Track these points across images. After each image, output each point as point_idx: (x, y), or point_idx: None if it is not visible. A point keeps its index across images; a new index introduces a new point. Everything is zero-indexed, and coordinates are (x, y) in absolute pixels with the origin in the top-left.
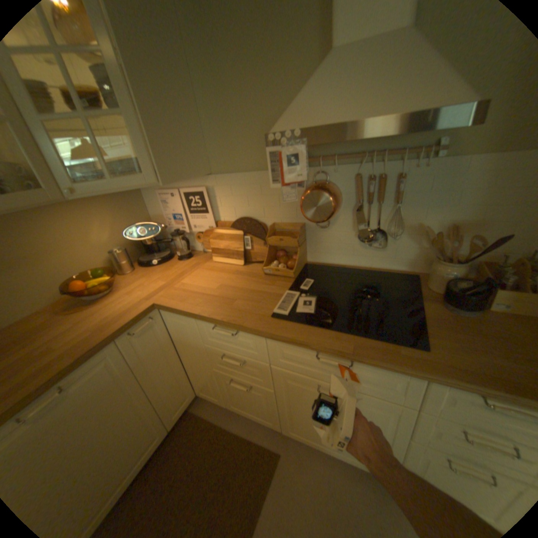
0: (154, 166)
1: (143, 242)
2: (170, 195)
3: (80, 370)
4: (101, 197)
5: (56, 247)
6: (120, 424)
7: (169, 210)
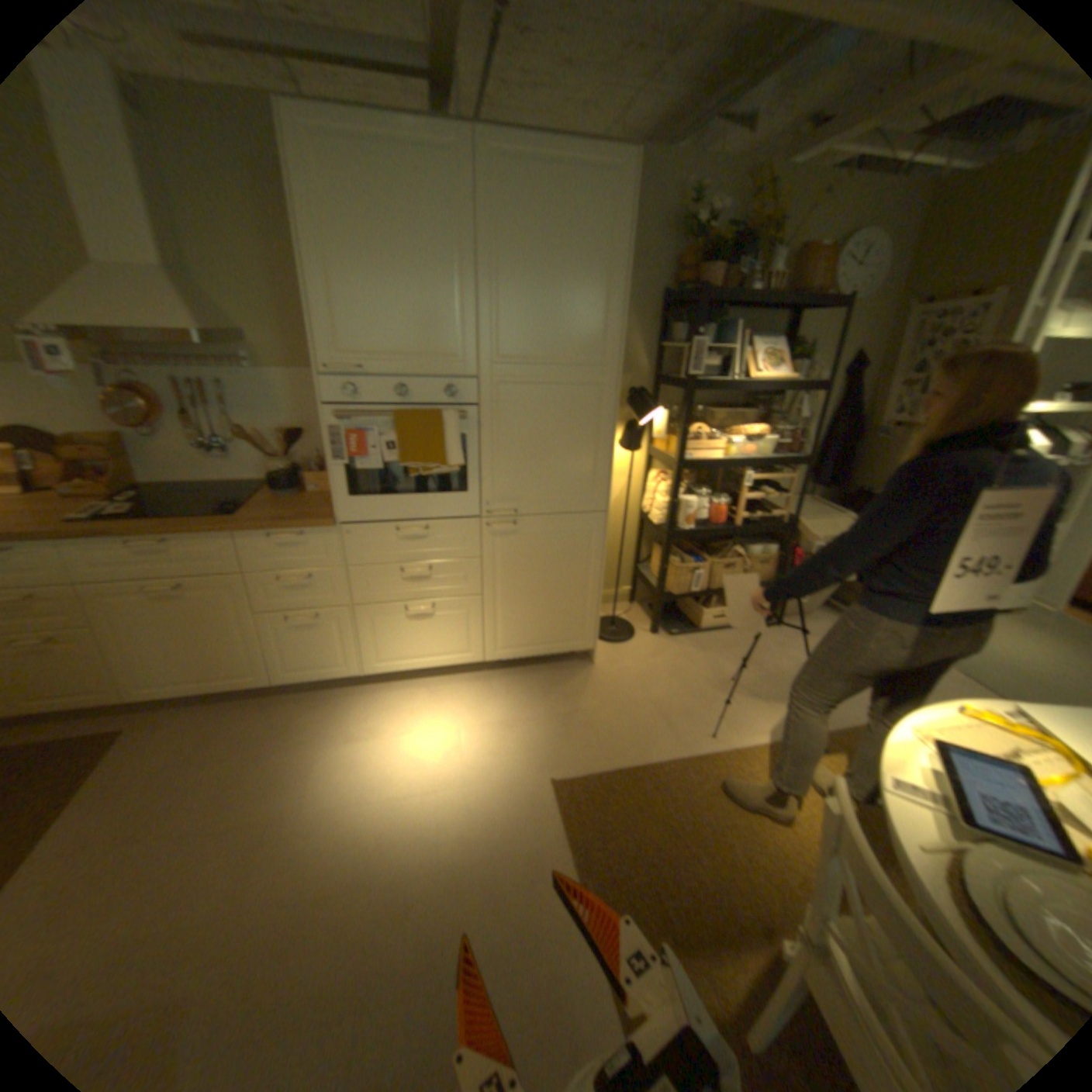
0: None
1: None
2: None
3: None
4: None
5: None
6: None
7: None
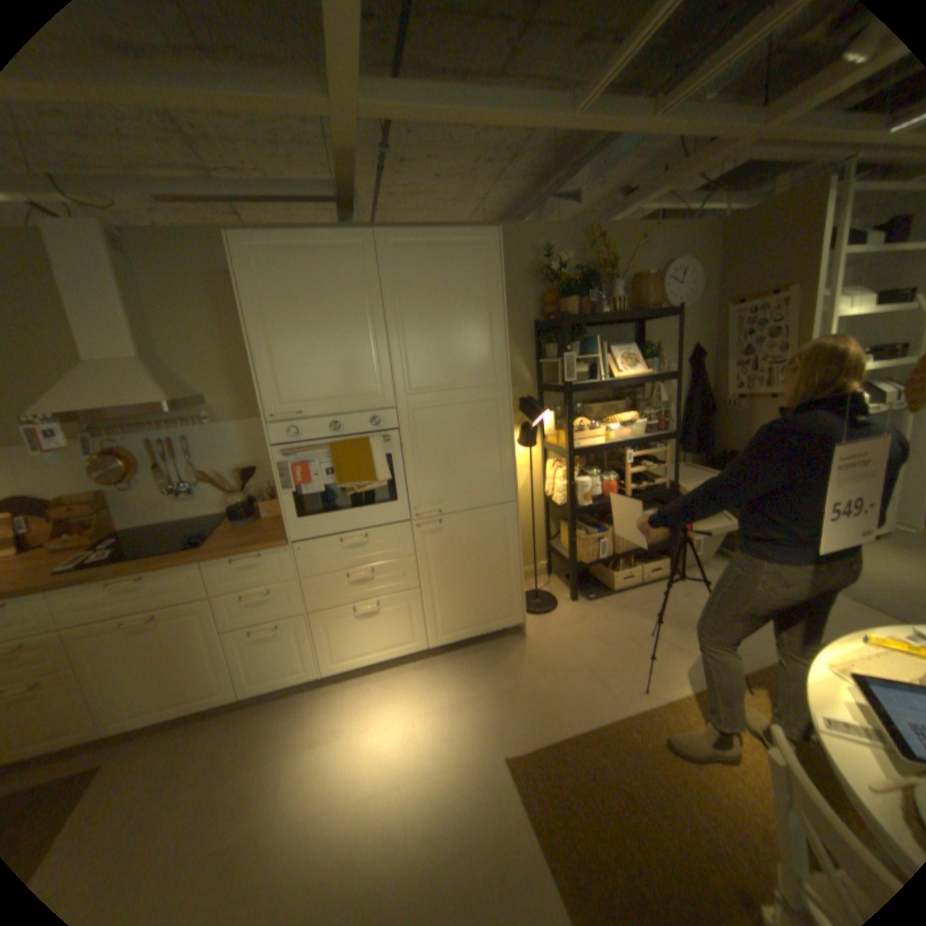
0: None
1: None
2: None
3: None
4: None
5: None
6: None
7: None
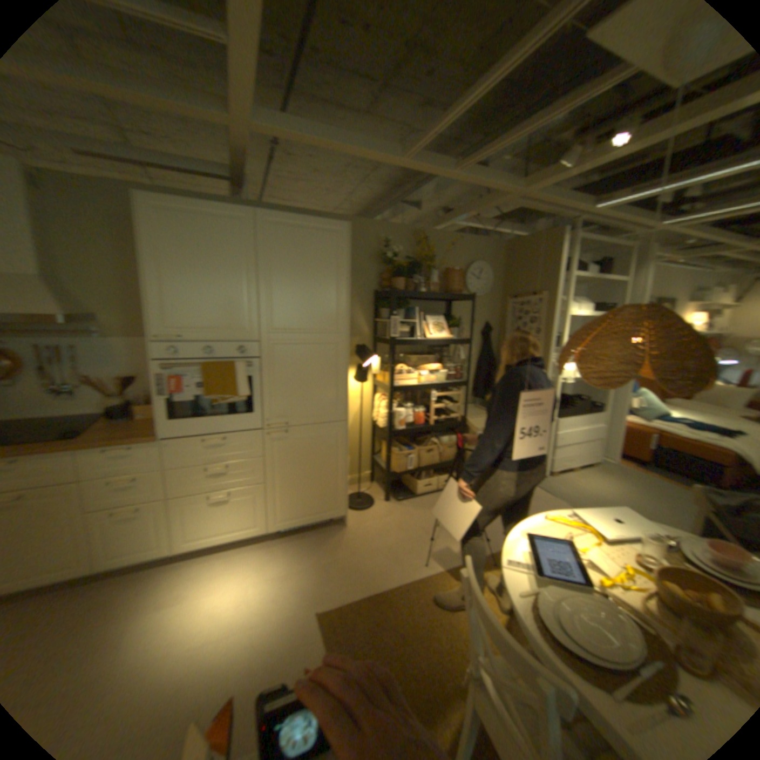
0: None
1: None
2: None
3: None
4: None
5: None
6: None
7: None
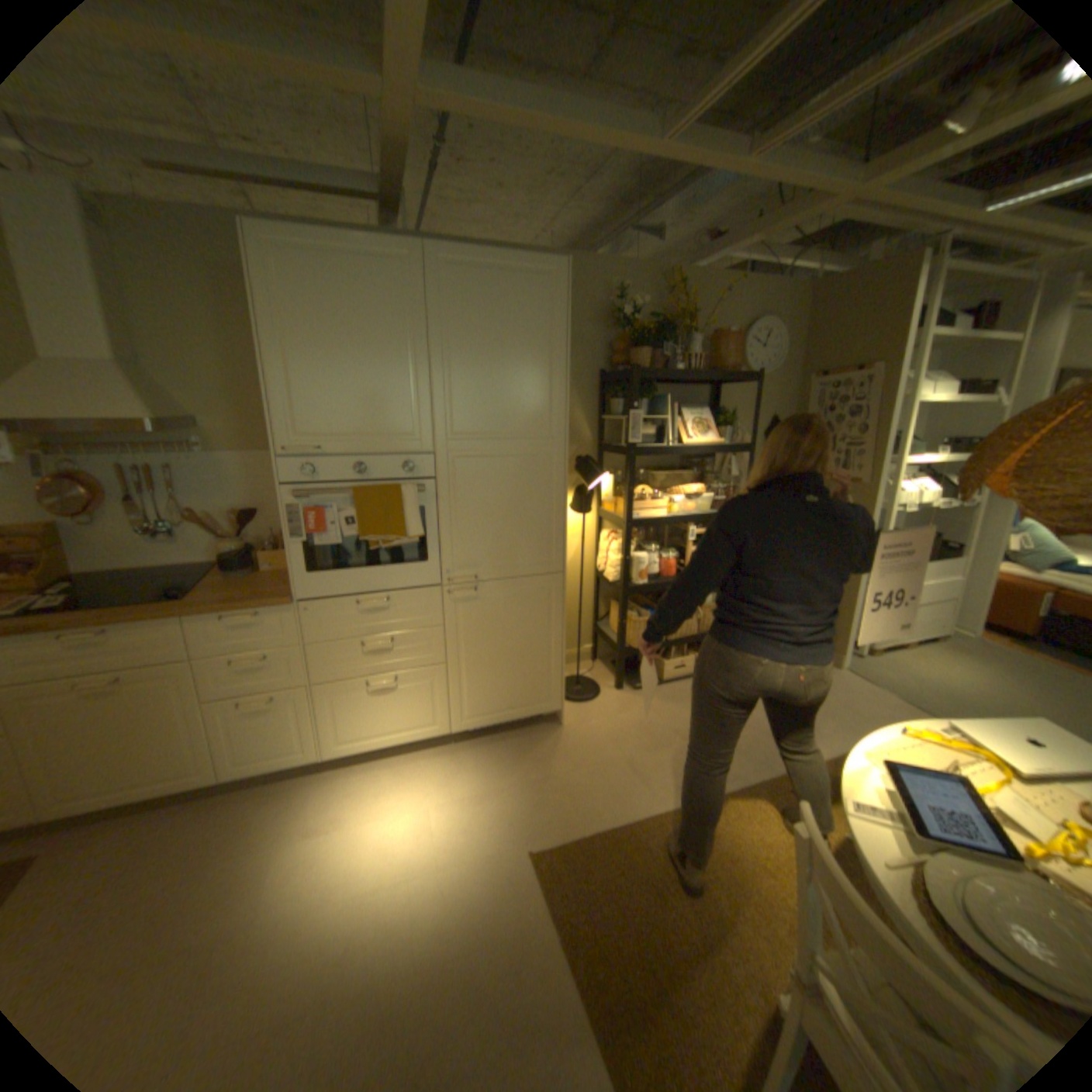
0: None
1: None
2: None
3: None
4: None
5: None
6: None
7: None
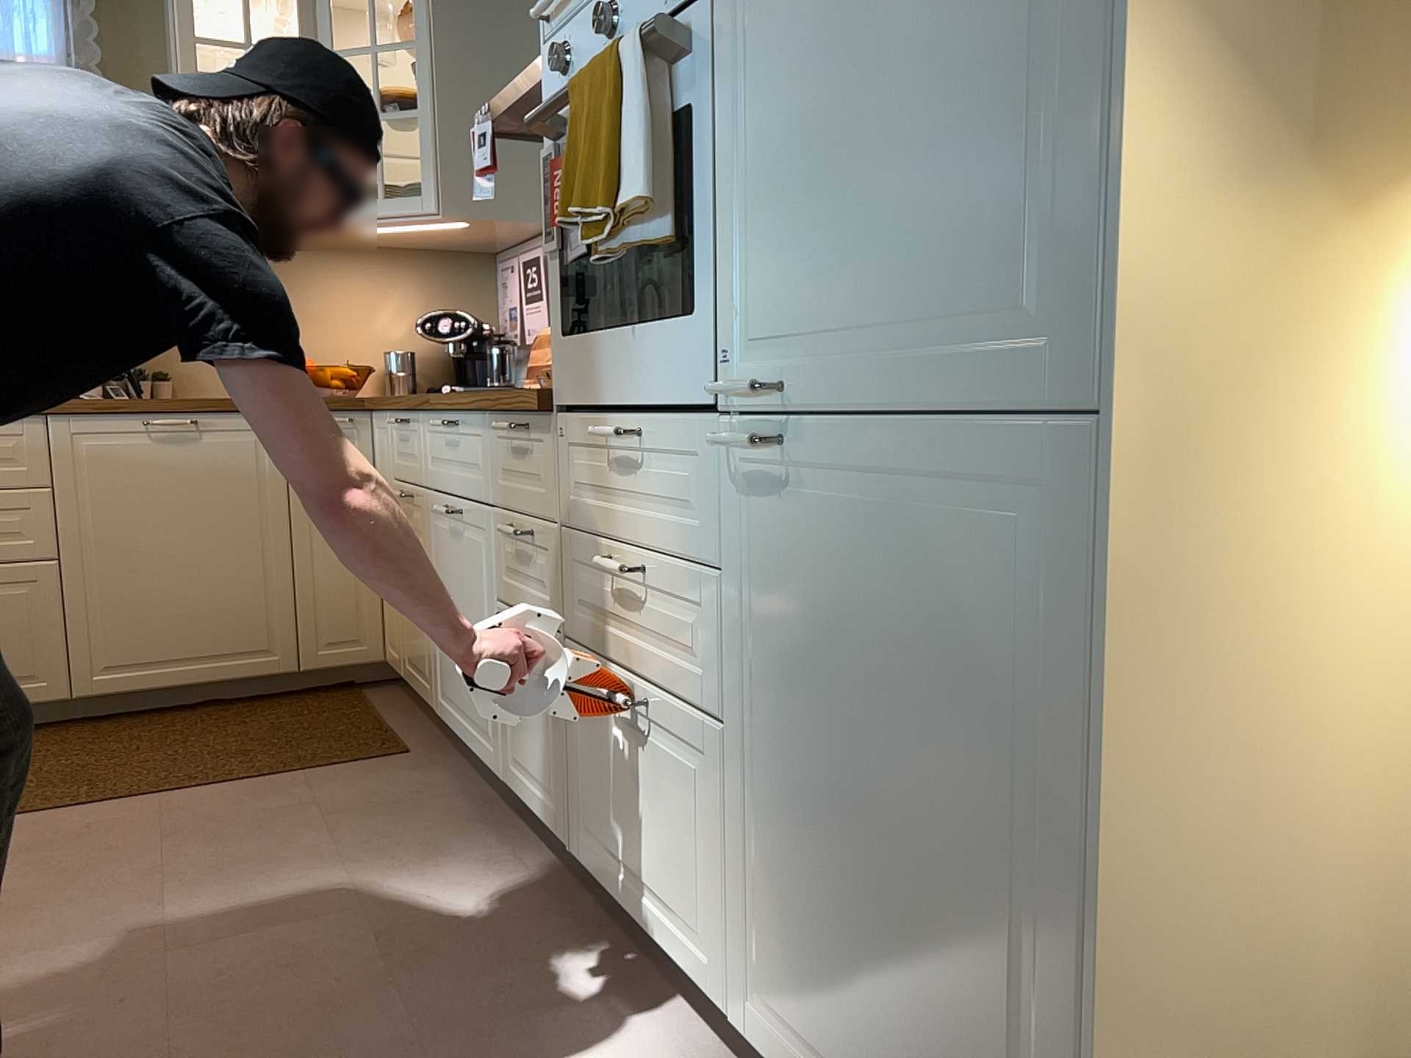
0: (441, 187)
1: (454, 357)
2: (509, 267)
3: (225, 419)
4: (418, 262)
5: (318, 315)
6: (234, 554)
7: (506, 298)
